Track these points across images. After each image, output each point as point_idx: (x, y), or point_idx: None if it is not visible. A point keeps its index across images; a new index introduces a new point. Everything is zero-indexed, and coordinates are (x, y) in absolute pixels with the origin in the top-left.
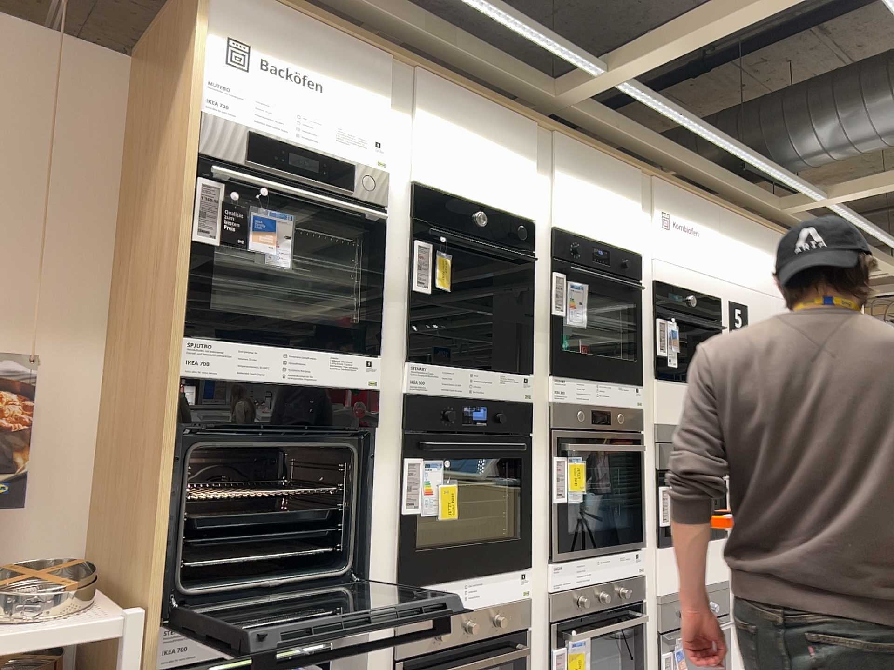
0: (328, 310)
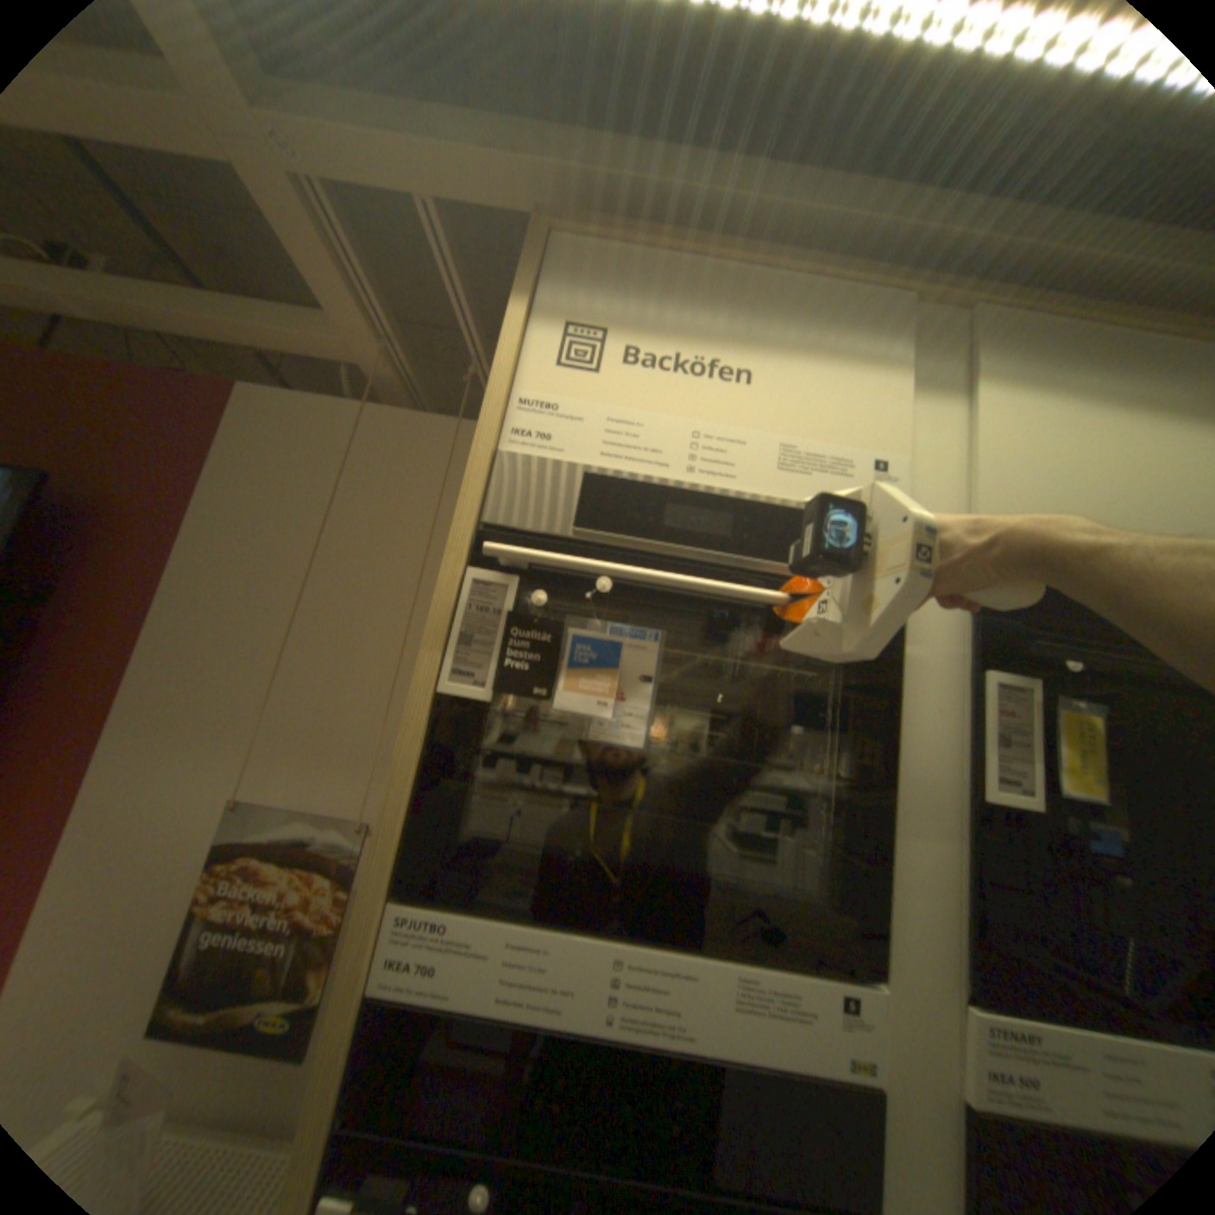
0: (738, 826)
